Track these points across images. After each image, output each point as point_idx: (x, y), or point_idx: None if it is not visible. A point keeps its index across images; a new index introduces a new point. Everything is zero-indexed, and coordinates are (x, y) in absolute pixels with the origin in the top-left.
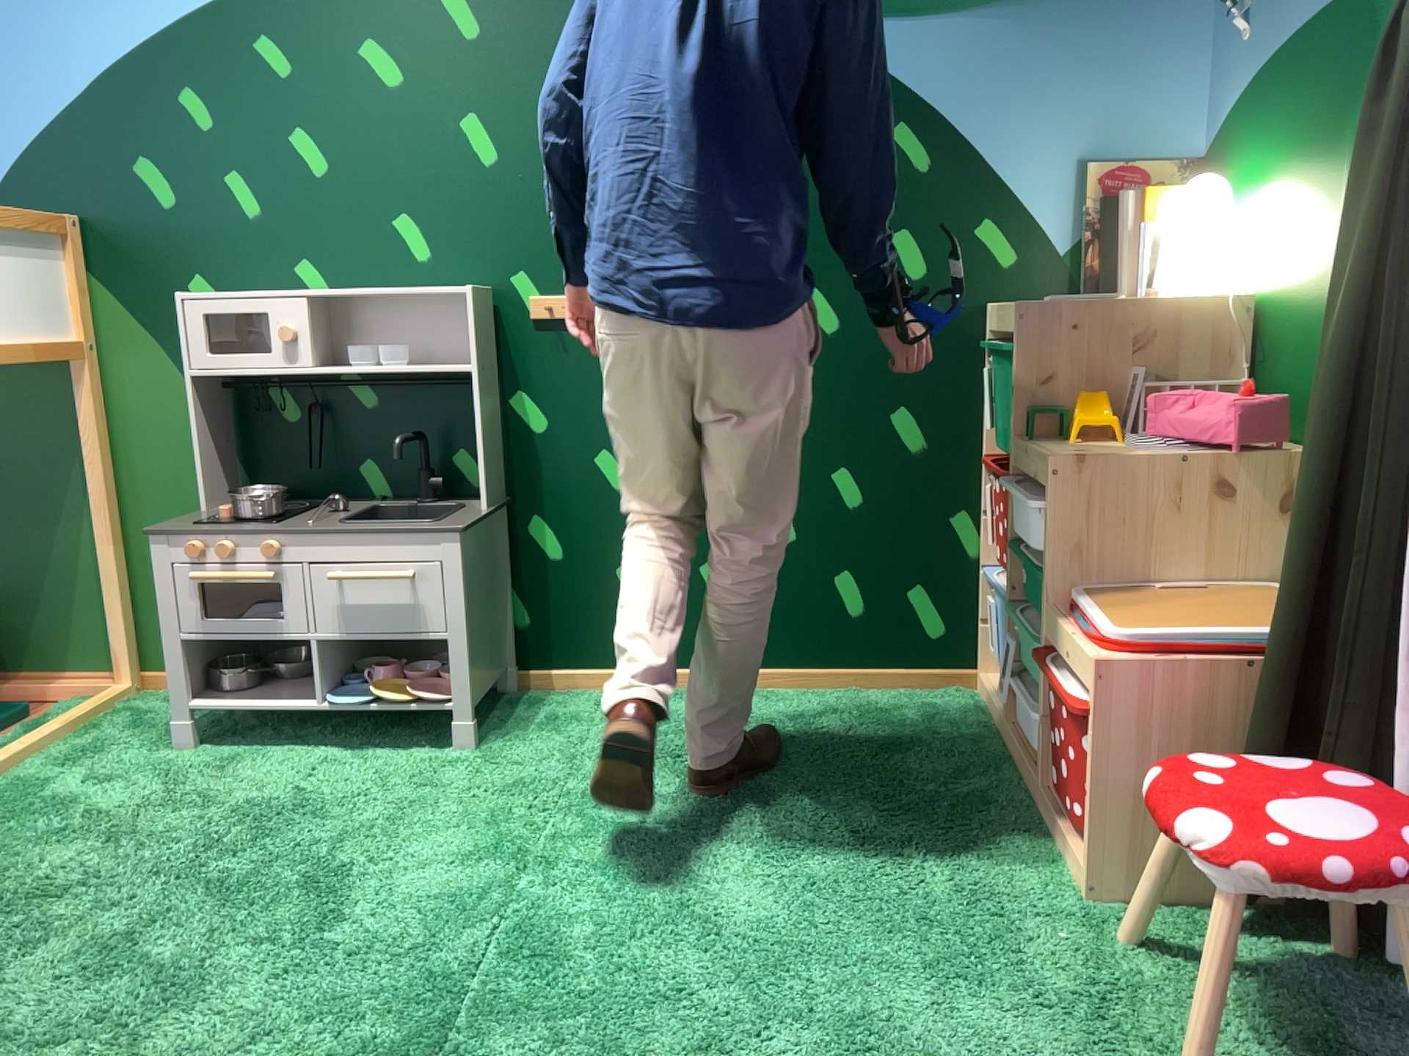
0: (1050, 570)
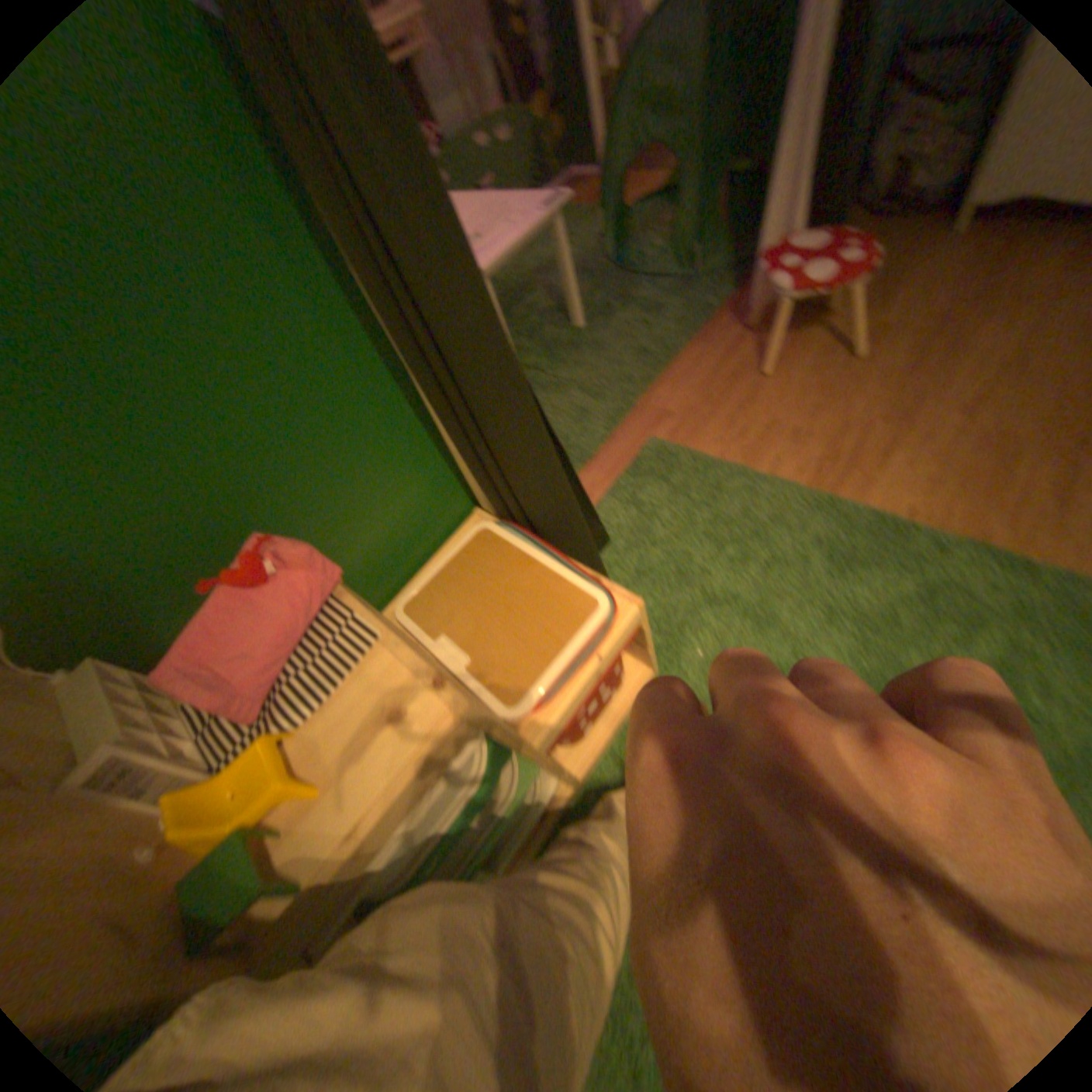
0: (519, 736)
